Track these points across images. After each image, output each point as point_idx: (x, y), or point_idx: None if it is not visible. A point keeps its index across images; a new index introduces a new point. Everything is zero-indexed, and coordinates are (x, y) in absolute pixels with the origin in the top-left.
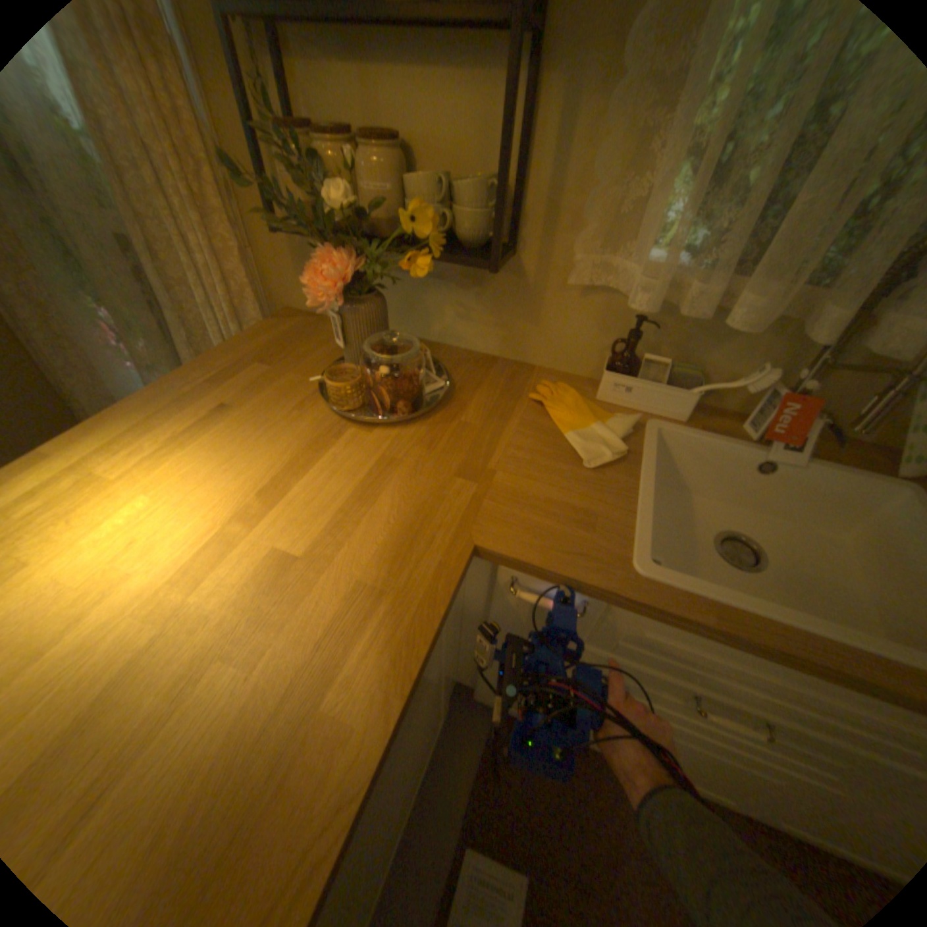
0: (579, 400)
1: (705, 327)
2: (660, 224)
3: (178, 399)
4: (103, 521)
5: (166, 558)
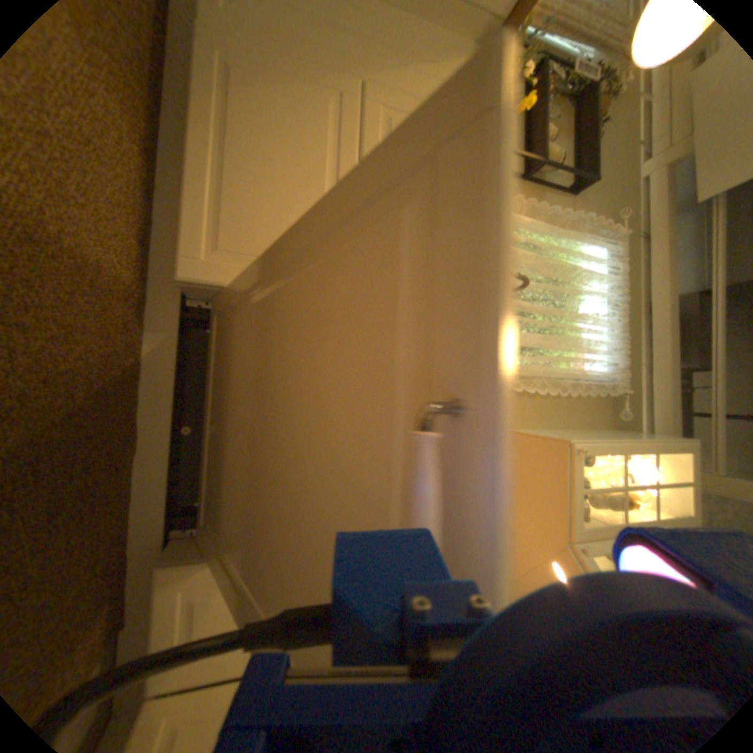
0: None
1: None
2: None
3: None
4: None
5: None
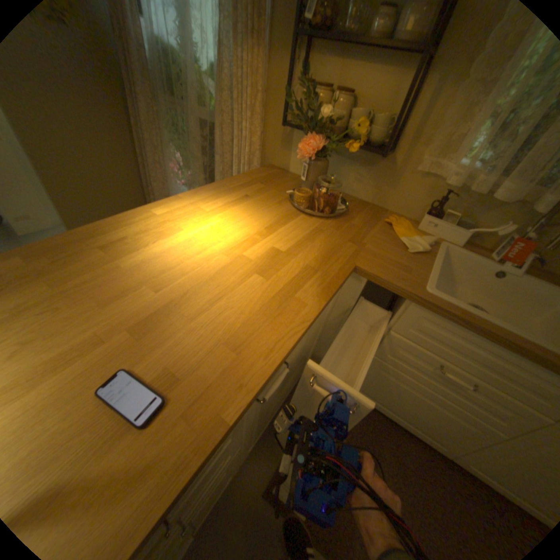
0: (409, 225)
1: (482, 201)
2: (469, 146)
3: (228, 190)
4: (207, 223)
5: (232, 240)
